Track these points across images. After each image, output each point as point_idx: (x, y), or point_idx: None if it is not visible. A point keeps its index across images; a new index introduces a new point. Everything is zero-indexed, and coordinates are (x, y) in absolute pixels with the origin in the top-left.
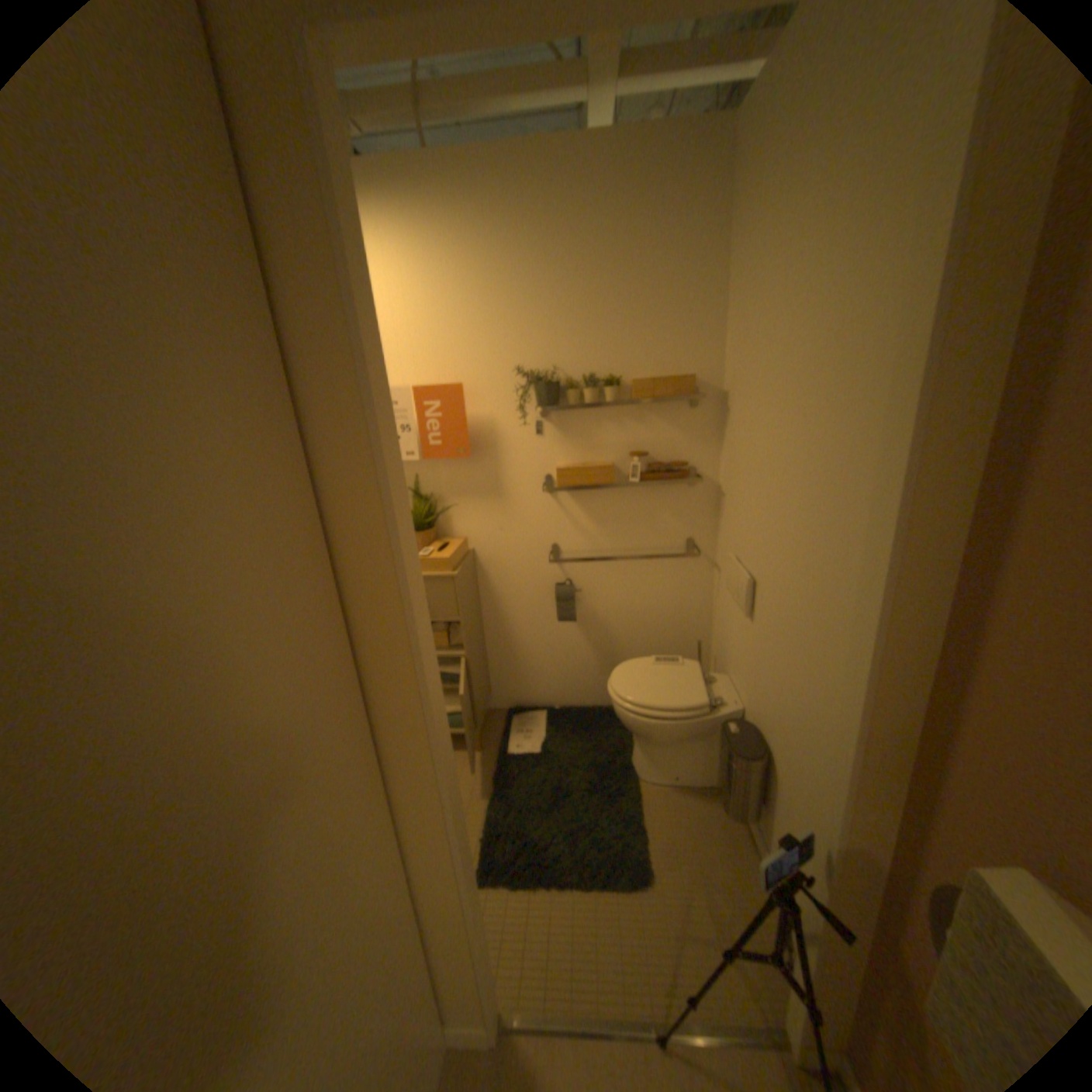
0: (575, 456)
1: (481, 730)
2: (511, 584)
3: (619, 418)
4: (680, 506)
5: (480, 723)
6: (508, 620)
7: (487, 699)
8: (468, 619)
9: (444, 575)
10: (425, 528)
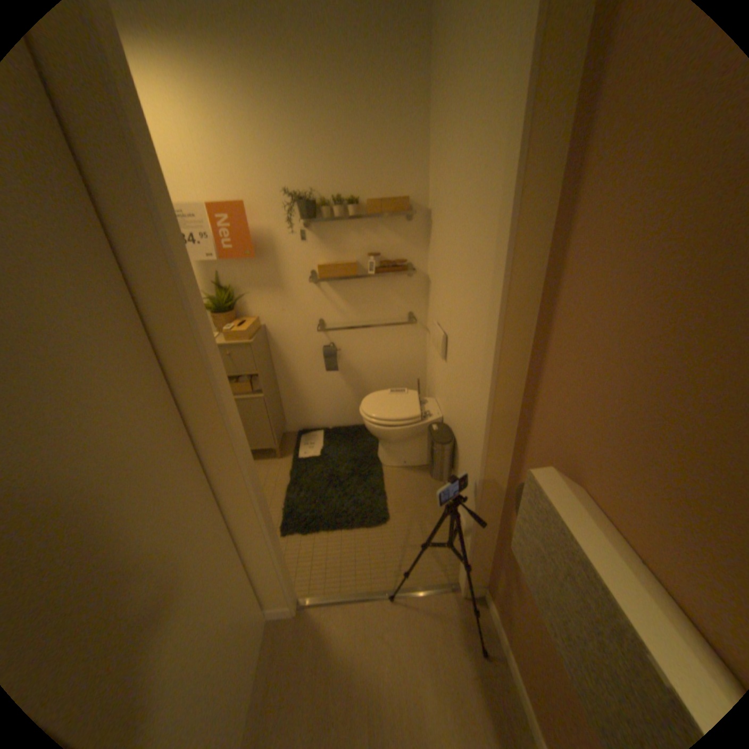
0: (330, 257)
1: (279, 445)
2: (293, 348)
3: (359, 229)
4: (403, 291)
5: (279, 441)
6: (293, 373)
7: (283, 426)
8: (263, 373)
9: (243, 343)
10: (227, 311)
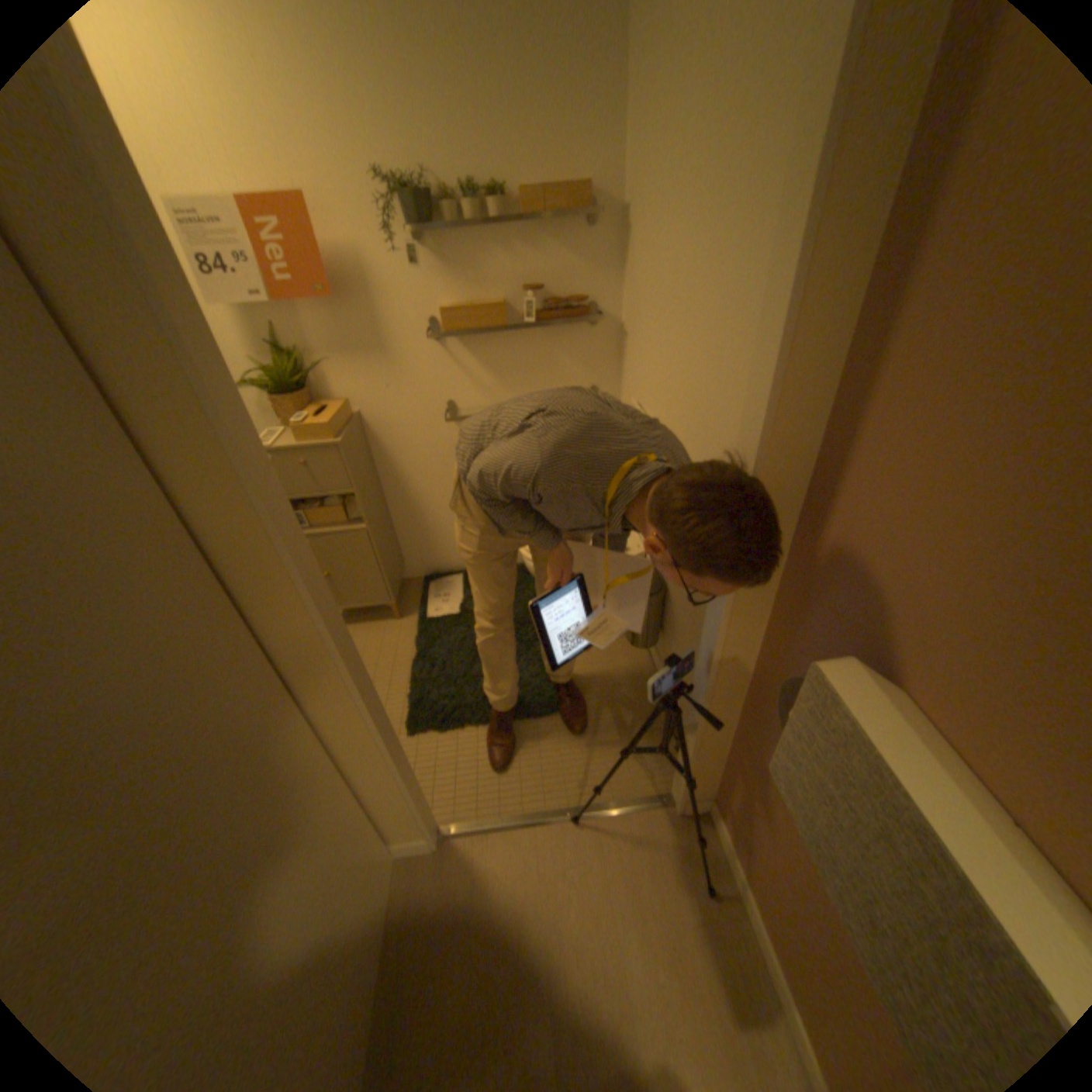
0: (460, 292)
1: (396, 599)
2: (407, 449)
3: (506, 241)
4: (581, 350)
5: (395, 593)
6: (410, 488)
7: (400, 570)
8: (362, 490)
9: (325, 443)
10: (294, 389)
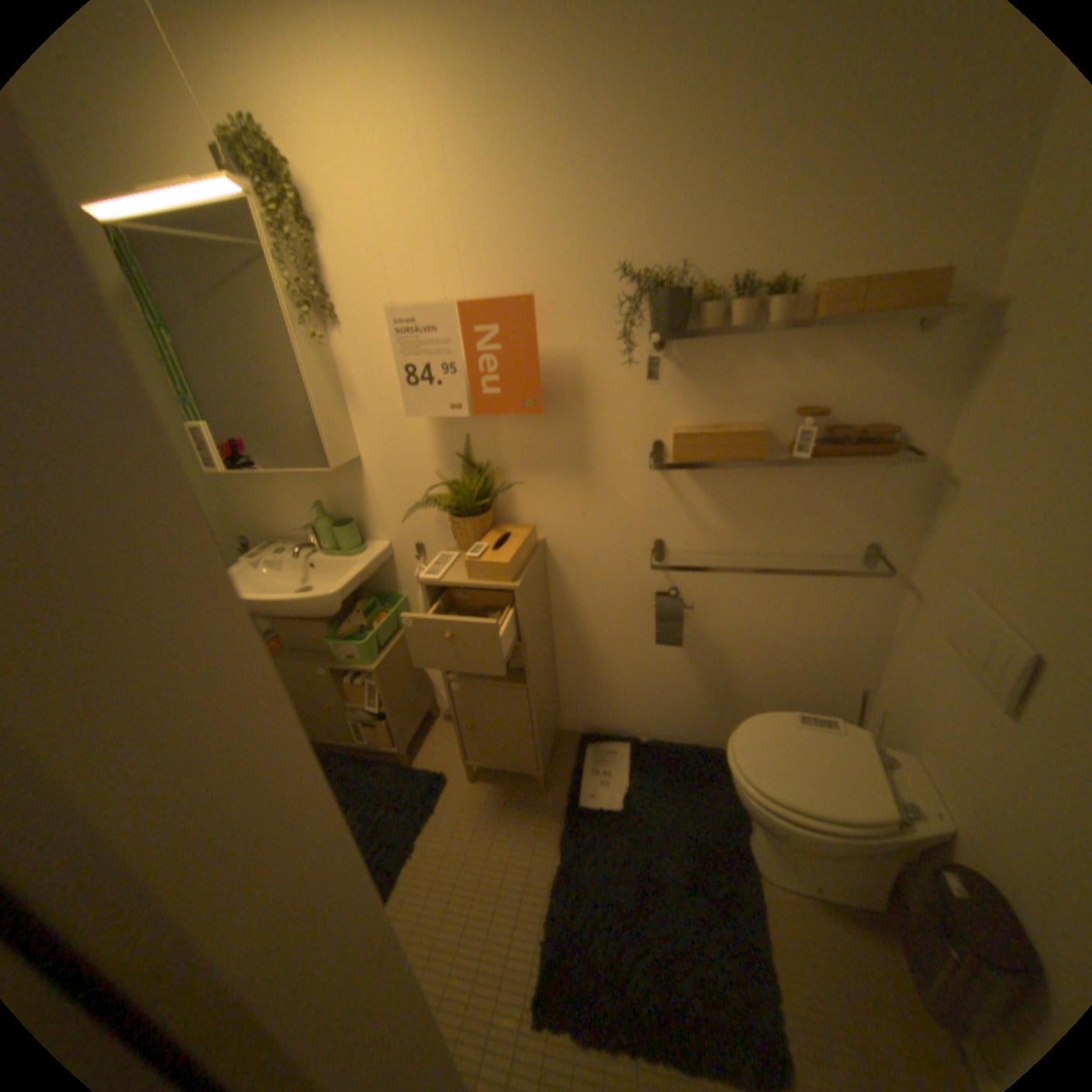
0: (702, 411)
1: (545, 769)
2: (592, 586)
3: (783, 349)
4: (866, 493)
5: (545, 761)
6: (586, 631)
7: (555, 724)
8: (532, 639)
9: (500, 584)
10: (478, 510)
